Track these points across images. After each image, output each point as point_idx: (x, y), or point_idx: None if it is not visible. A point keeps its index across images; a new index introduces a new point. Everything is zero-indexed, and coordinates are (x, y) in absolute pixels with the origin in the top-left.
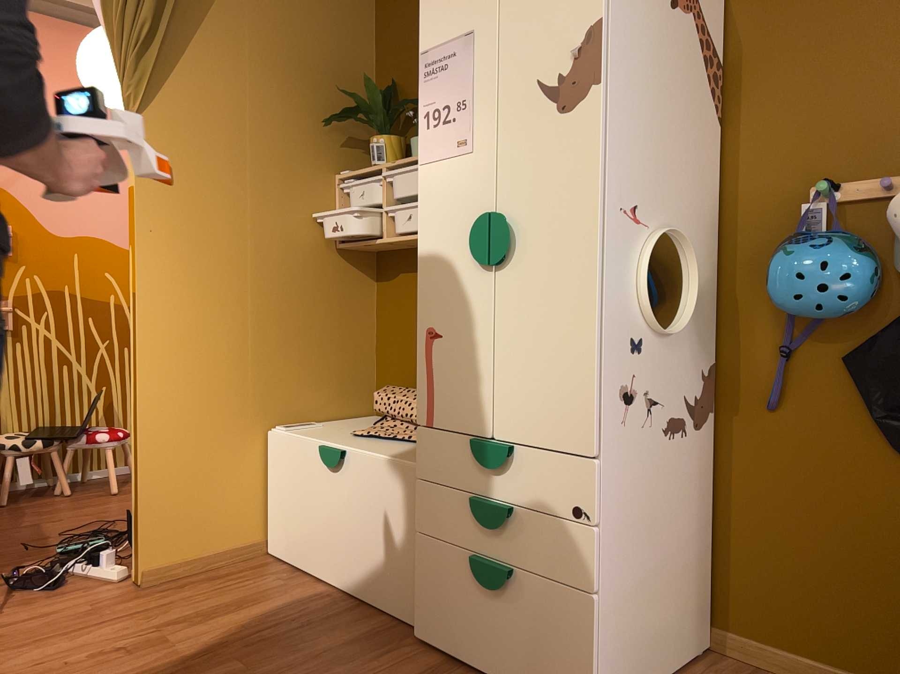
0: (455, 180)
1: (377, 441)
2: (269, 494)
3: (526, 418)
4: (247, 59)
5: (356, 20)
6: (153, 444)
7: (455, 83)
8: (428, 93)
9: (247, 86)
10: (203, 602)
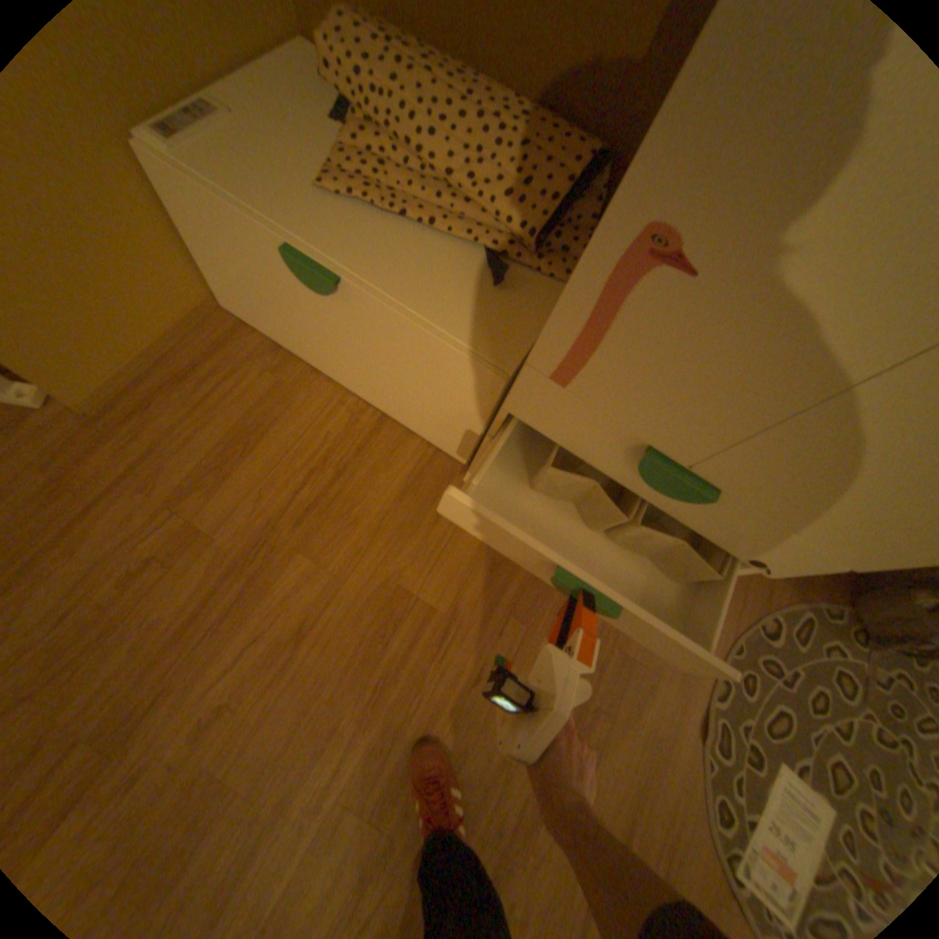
0: None
1: (376, 221)
2: (187, 239)
3: (785, 493)
4: None
5: None
6: None
7: None
8: None
9: None
10: (197, 439)
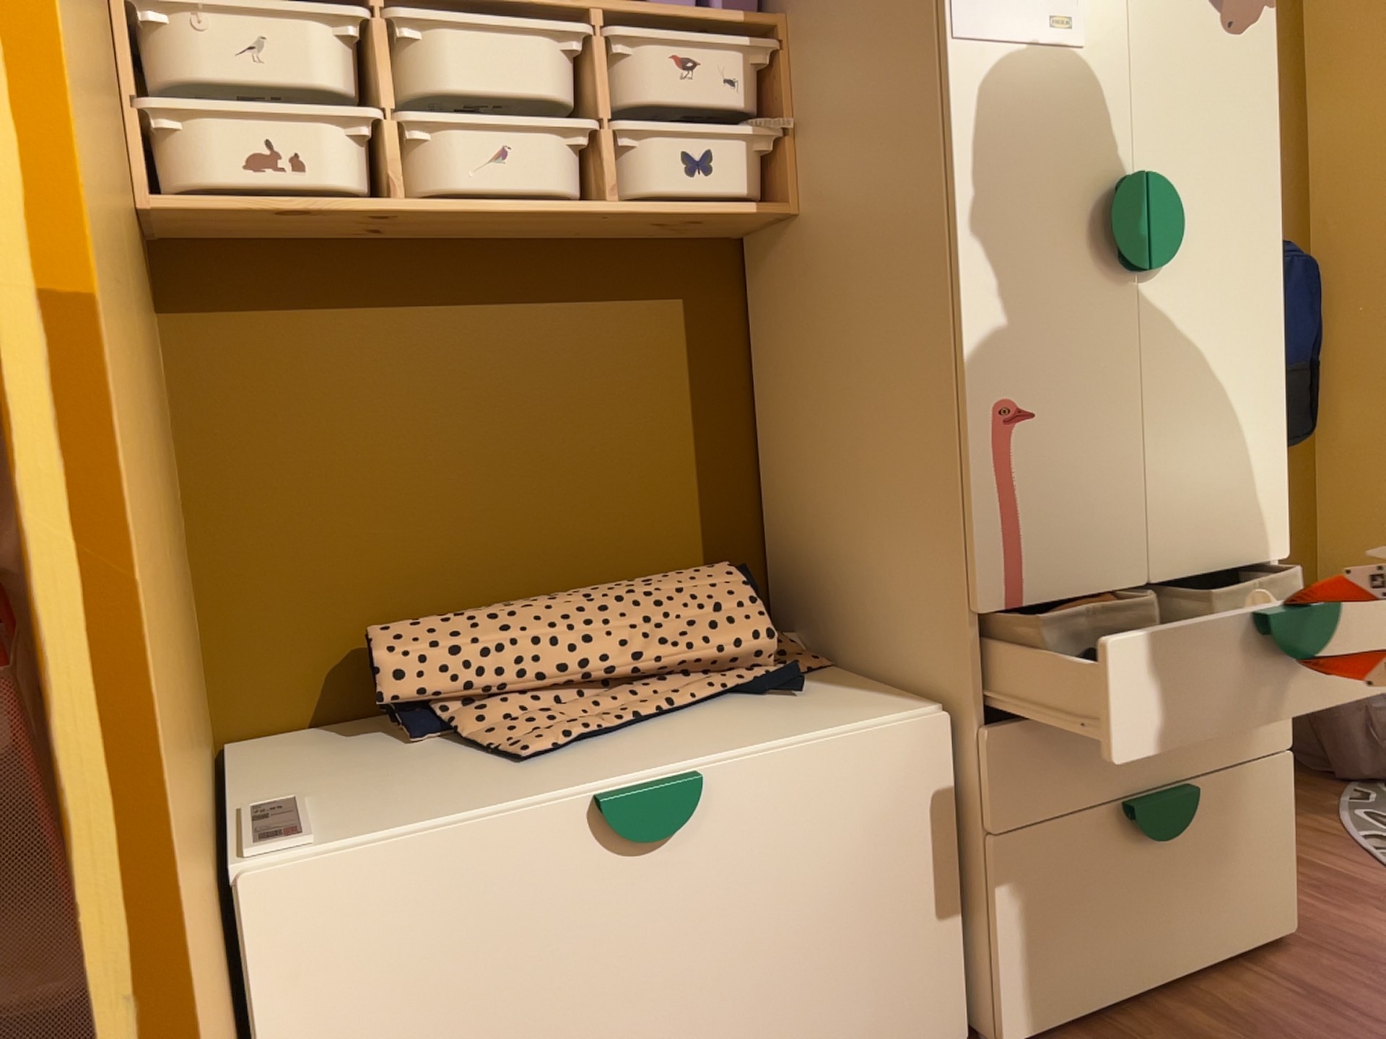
0: (1047, 96)
1: (625, 740)
2: None
3: (1200, 529)
4: None
5: None
6: None
7: None
8: None
9: None
10: None
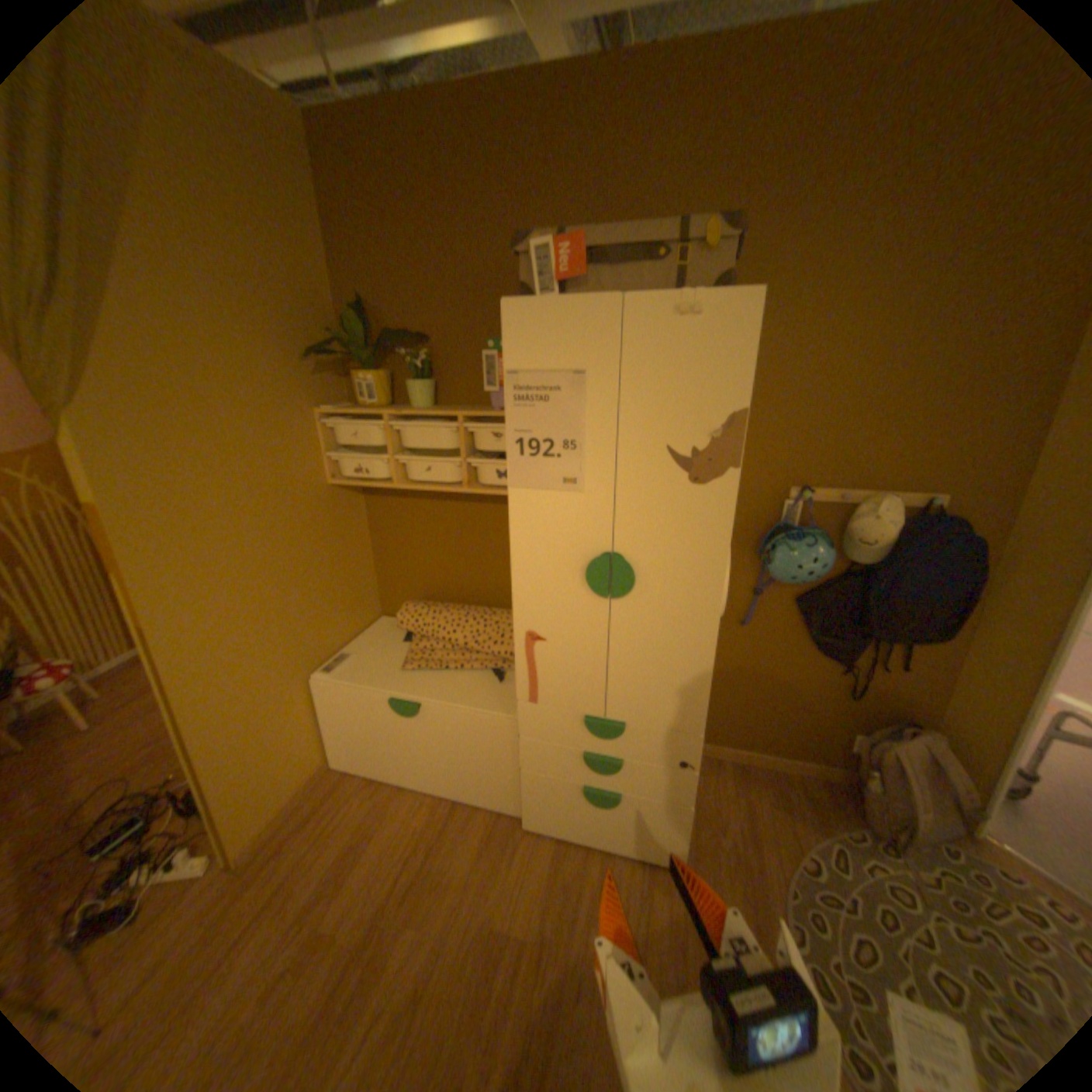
0: (560, 514)
1: (434, 675)
2: (320, 726)
3: (639, 708)
4: (187, 287)
5: (297, 211)
6: (210, 758)
7: (559, 420)
8: (520, 419)
9: (197, 326)
10: (317, 864)
